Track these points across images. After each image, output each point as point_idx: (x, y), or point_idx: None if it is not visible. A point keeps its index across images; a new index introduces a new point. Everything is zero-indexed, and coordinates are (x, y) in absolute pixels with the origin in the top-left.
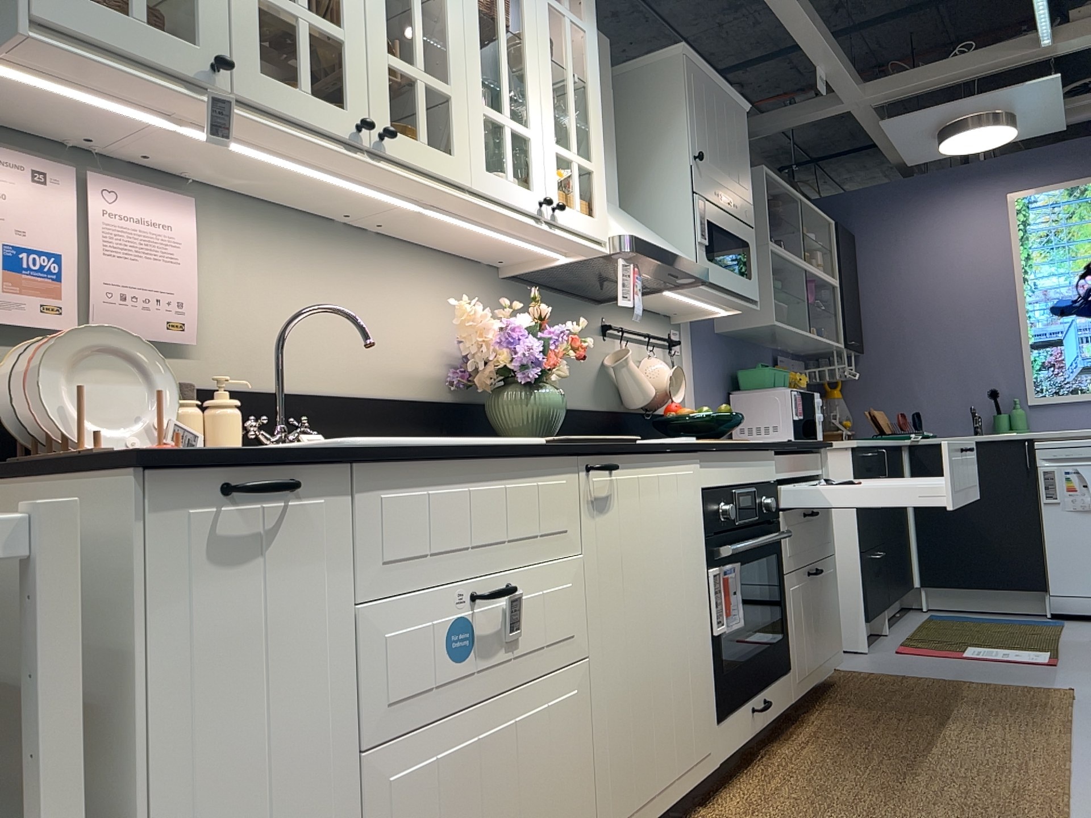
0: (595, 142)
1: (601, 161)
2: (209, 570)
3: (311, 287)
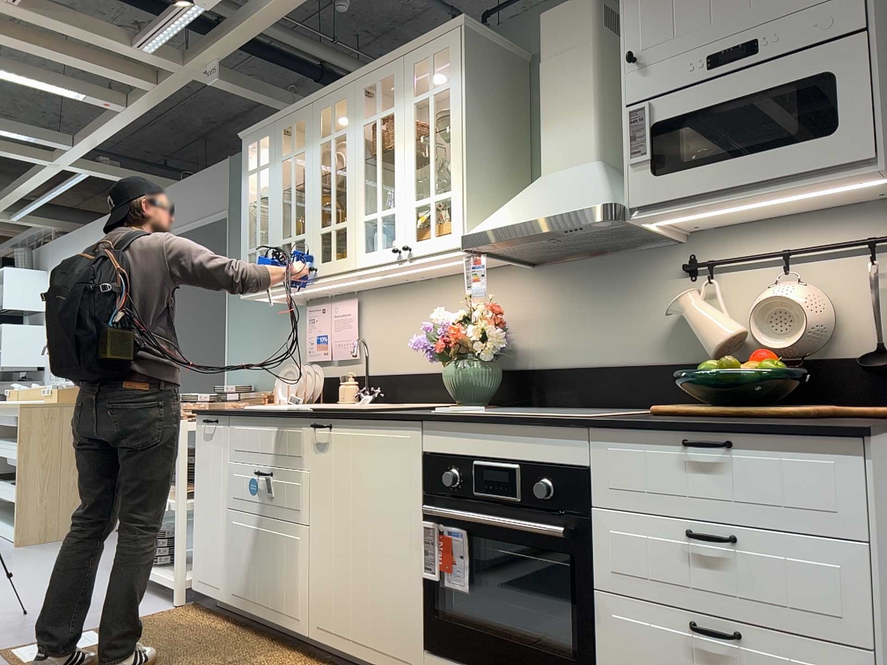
0: (452, 171)
1: (457, 183)
2: (204, 441)
3: (402, 319)
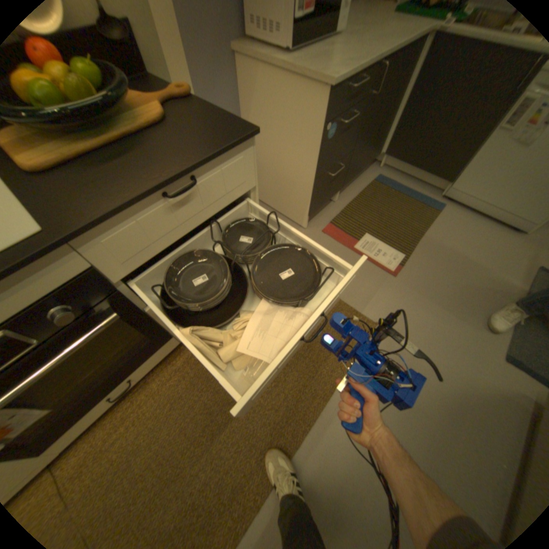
0: None
1: None
2: None
3: None
